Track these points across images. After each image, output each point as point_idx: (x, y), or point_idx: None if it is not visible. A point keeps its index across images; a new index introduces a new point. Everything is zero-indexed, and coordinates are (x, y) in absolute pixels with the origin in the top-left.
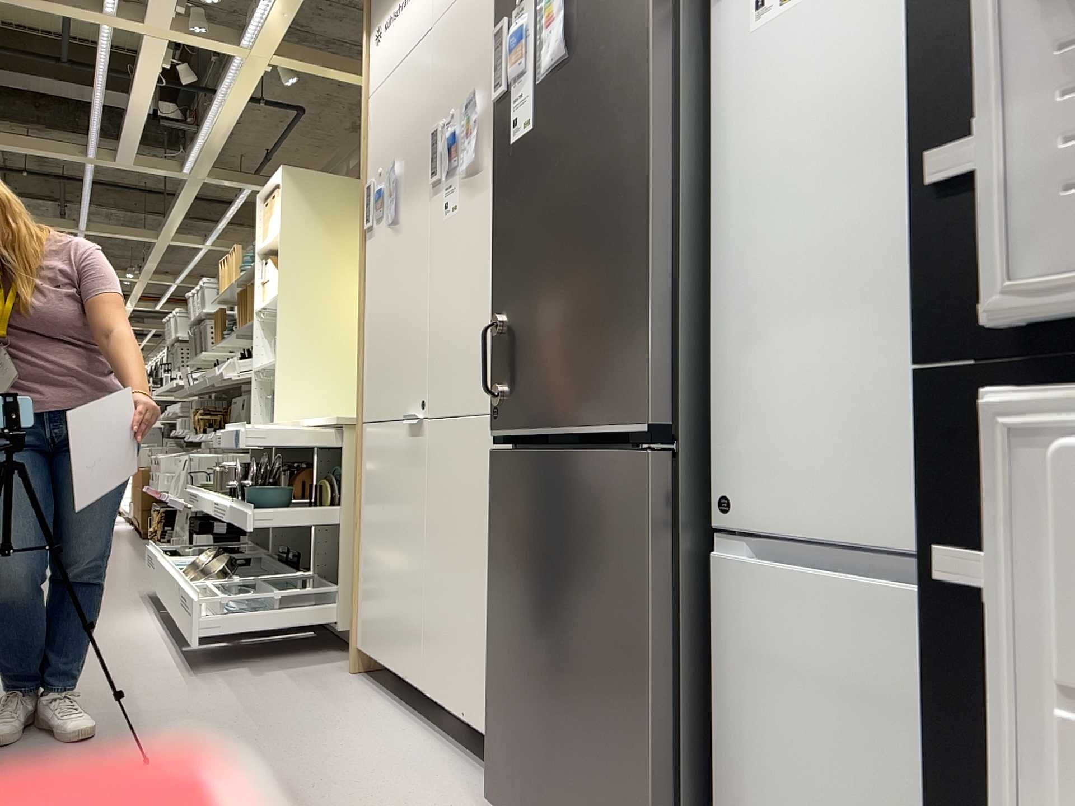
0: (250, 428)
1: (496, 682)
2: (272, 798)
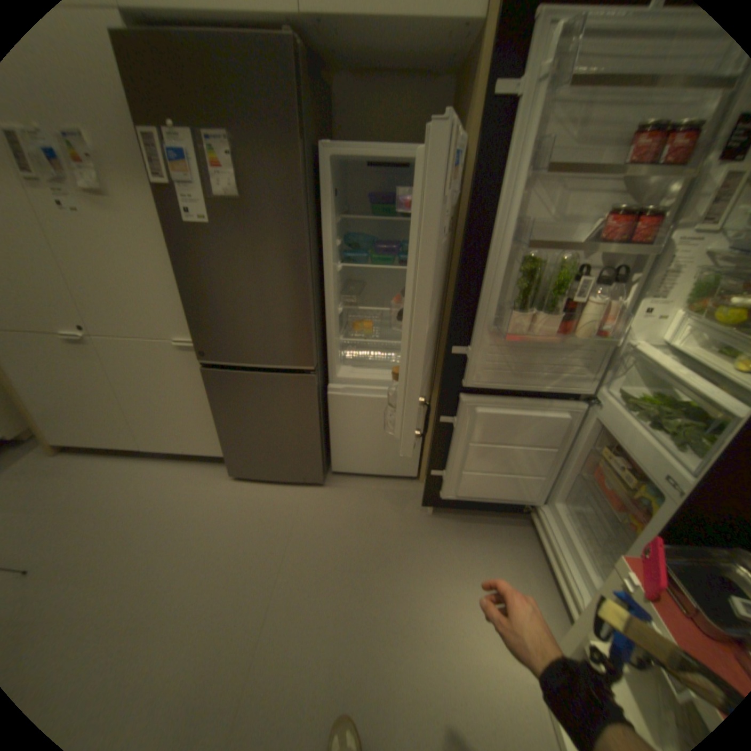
0: None
1: (225, 442)
2: (134, 530)
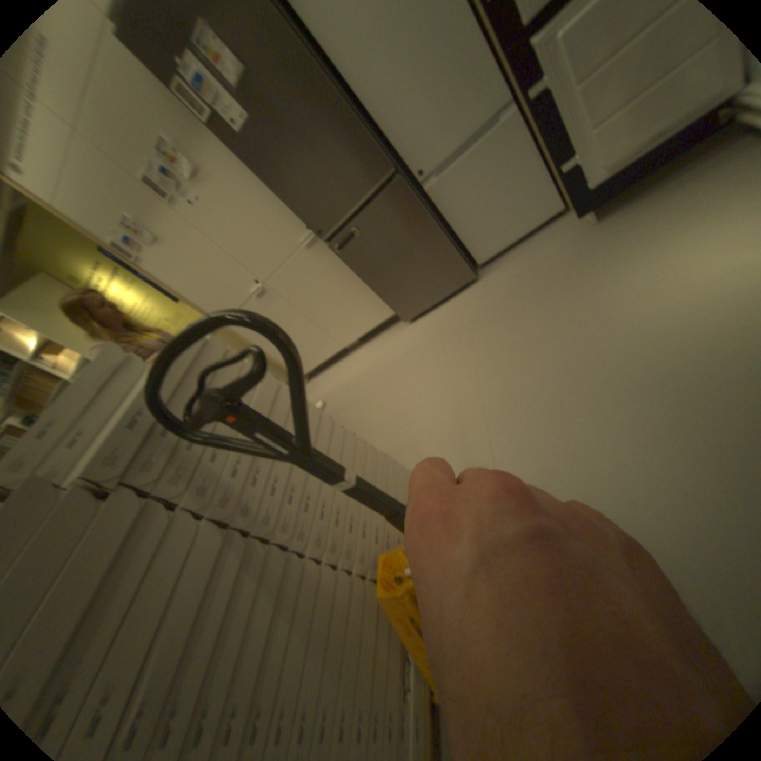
0: None
1: (383, 294)
2: (369, 381)
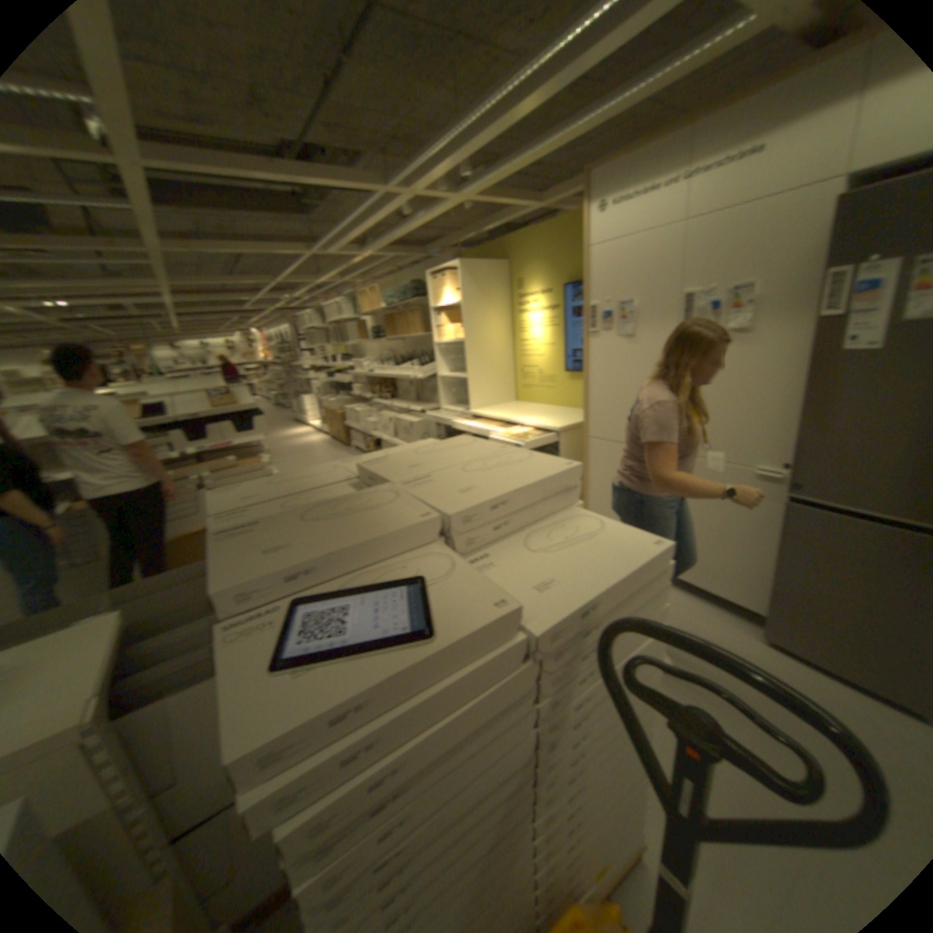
0: (475, 422)
1: (779, 597)
2: None
